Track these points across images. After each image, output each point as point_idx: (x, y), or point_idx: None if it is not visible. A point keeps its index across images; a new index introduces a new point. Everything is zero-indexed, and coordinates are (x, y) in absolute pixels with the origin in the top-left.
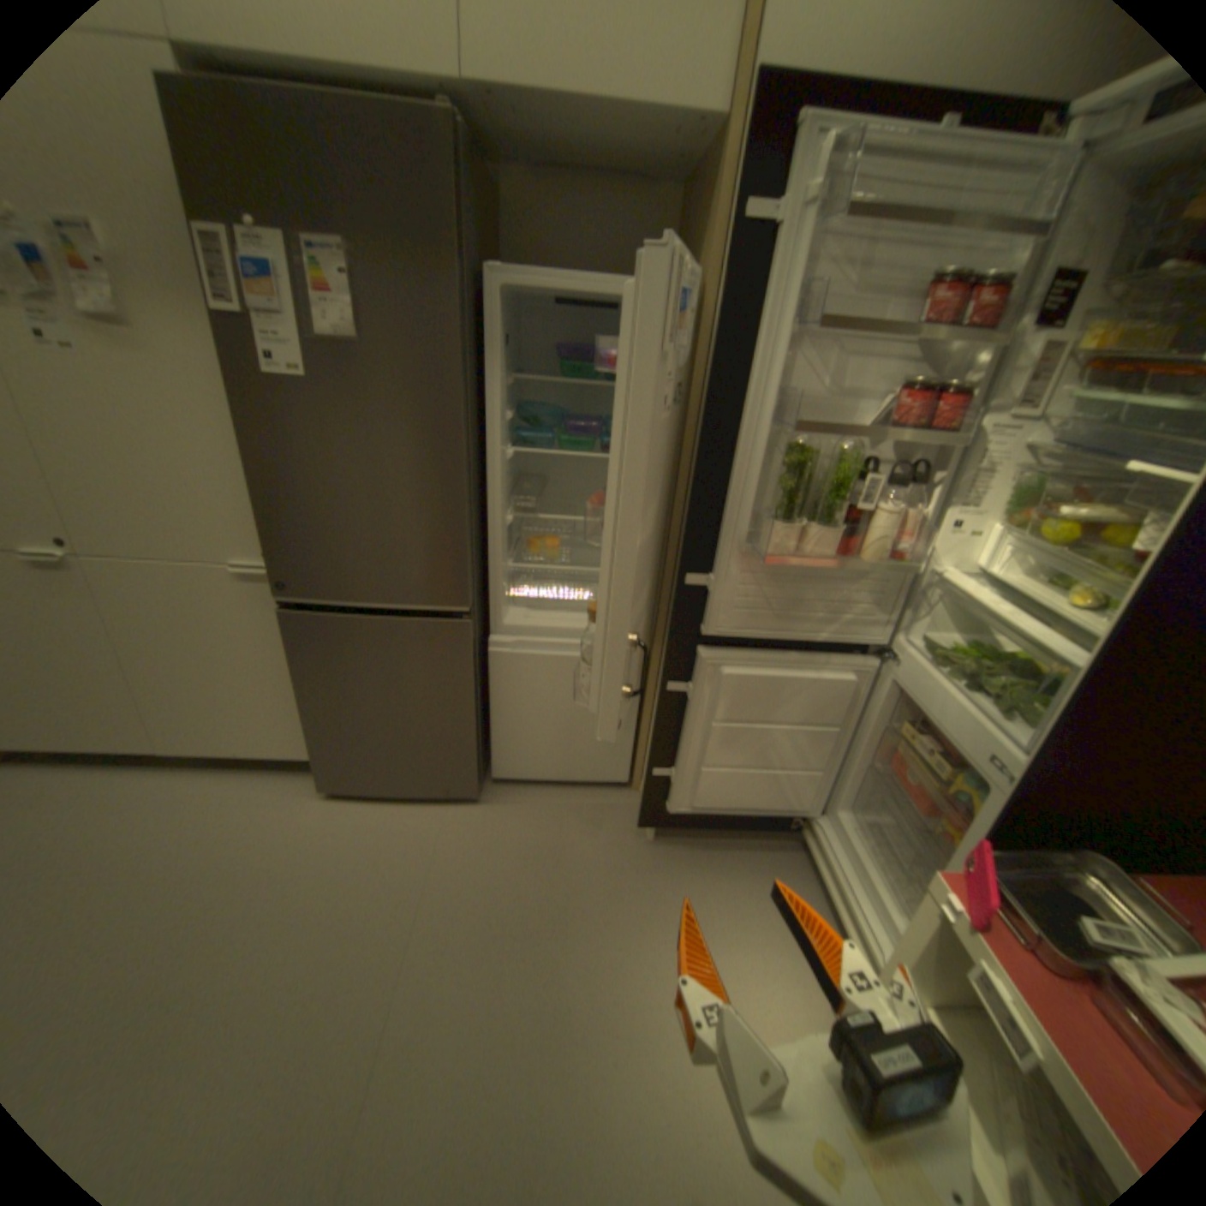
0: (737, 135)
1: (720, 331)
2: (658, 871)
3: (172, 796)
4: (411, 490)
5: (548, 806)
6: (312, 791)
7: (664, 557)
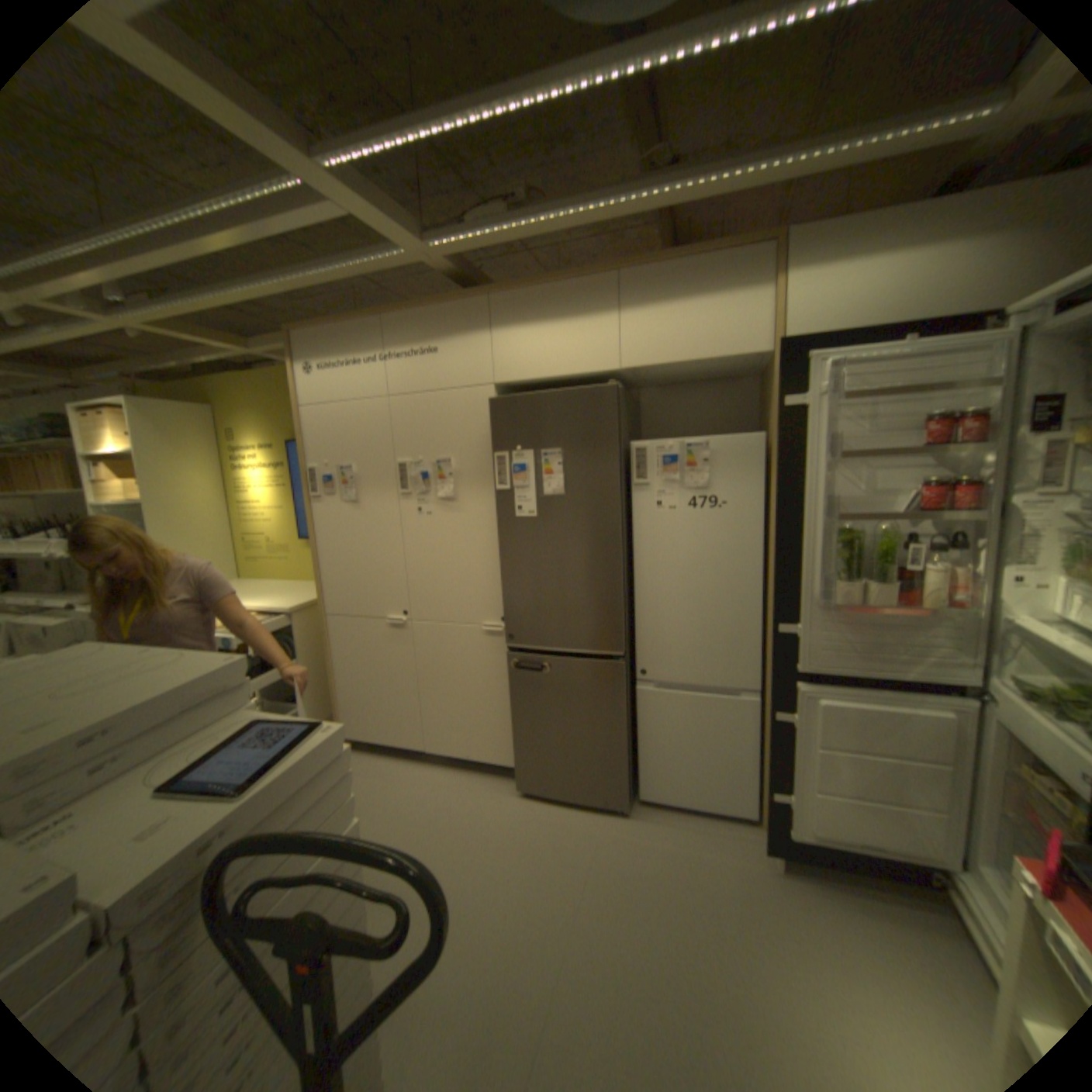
0: (780, 360)
1: (779, 467)
2: (790, 902)
3: (431, 782)
4: (589, 576)
5: (687, 831)
6: (512, 791)
7: (767, 618)
